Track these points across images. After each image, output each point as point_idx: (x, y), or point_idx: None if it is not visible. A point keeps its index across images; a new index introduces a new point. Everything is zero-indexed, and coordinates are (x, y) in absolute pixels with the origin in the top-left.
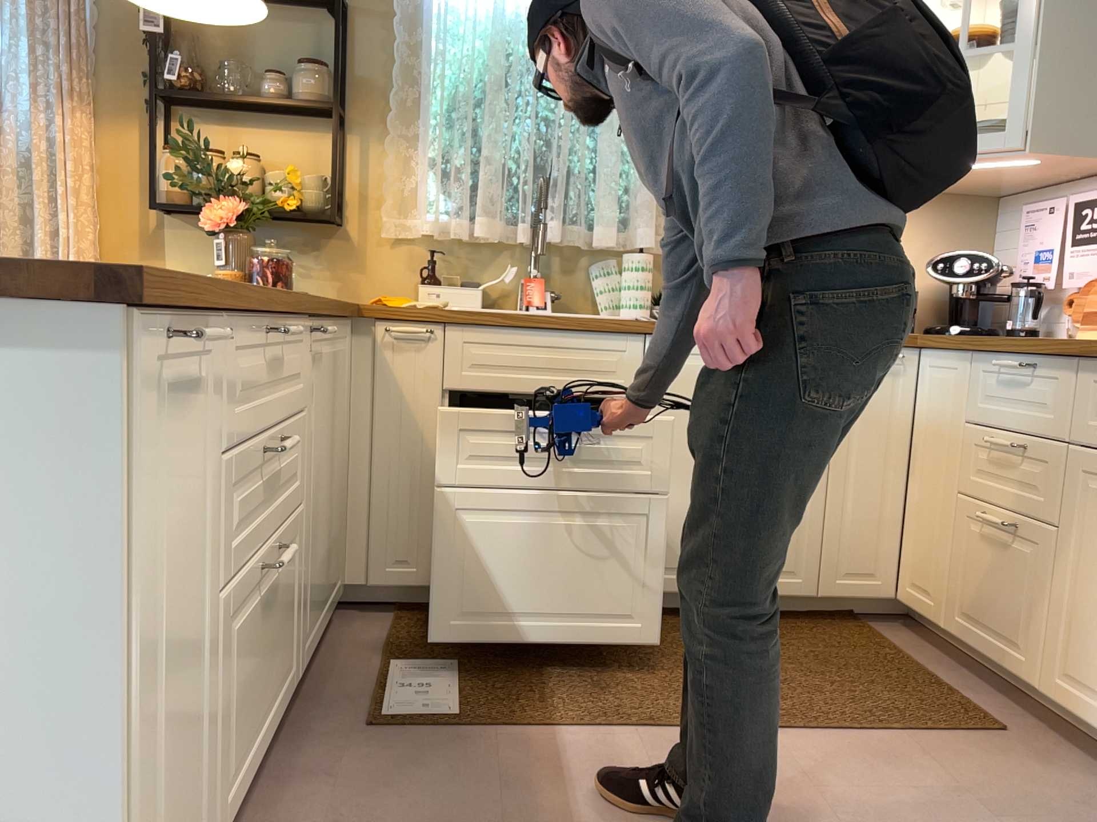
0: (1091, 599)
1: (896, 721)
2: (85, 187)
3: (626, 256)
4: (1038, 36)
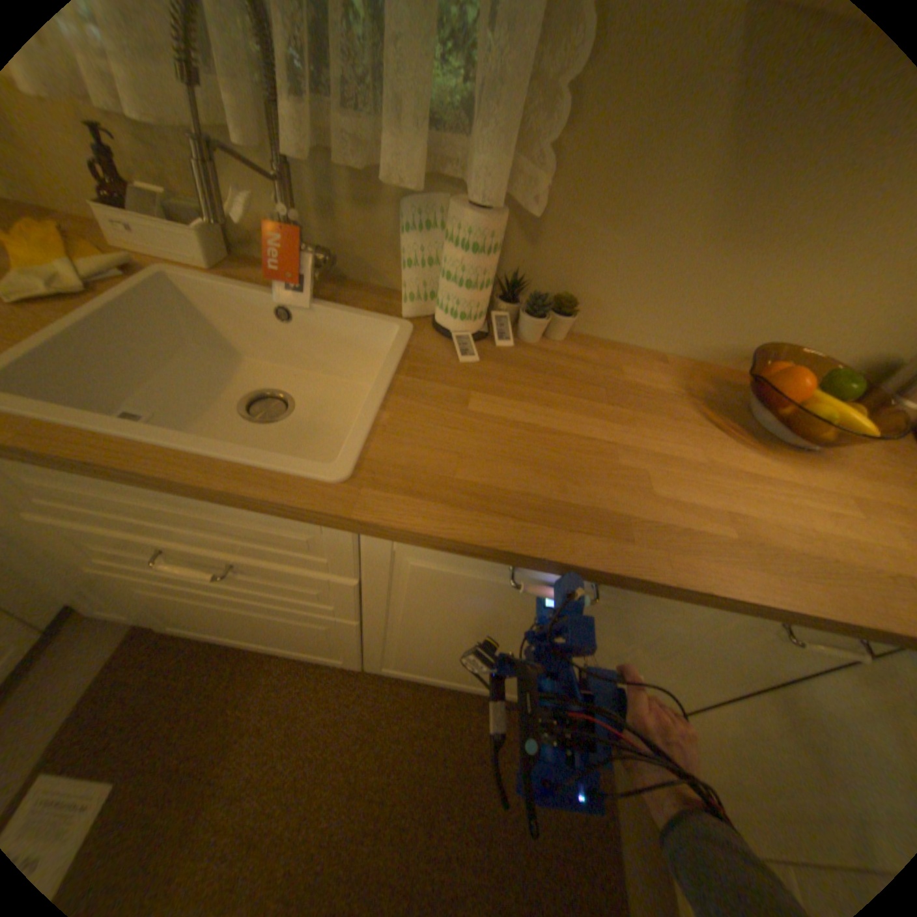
0: None
1: None
2: None
3: (453, 209)
4: None
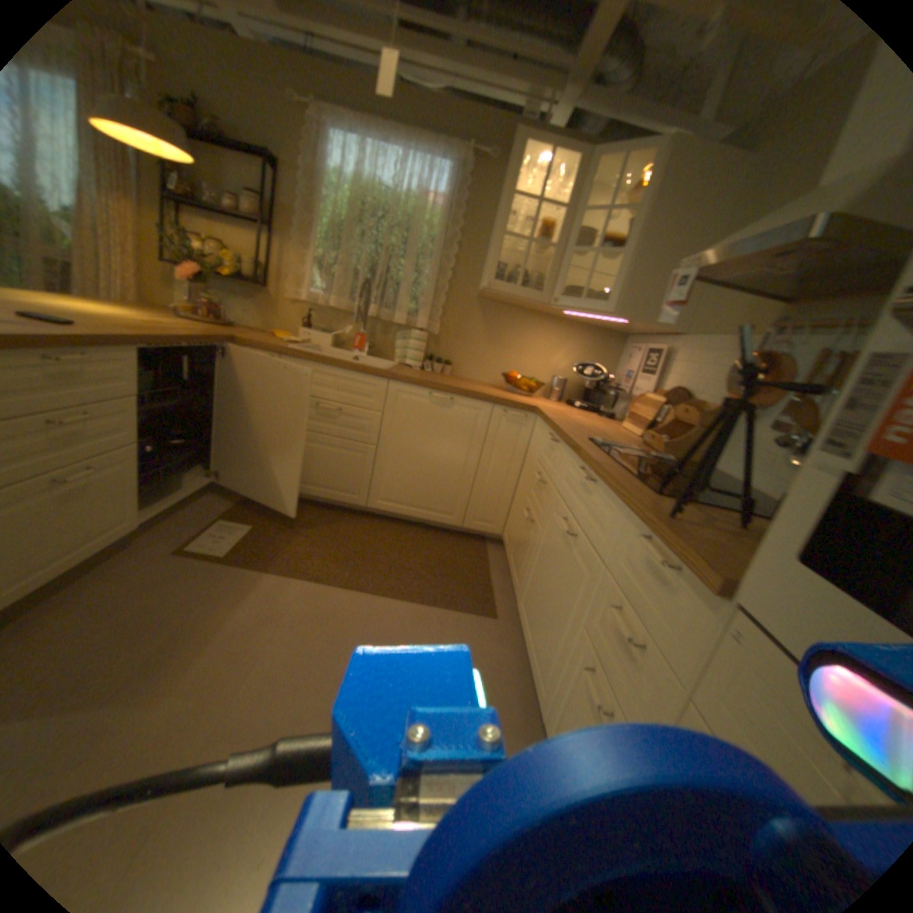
0: (538, 569)
1: (445, 602)
2: (127, 243)
3: (412, 332)
4: (640, 248)
